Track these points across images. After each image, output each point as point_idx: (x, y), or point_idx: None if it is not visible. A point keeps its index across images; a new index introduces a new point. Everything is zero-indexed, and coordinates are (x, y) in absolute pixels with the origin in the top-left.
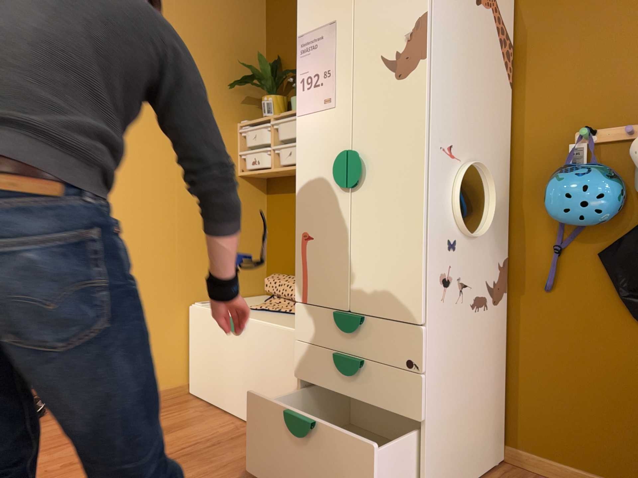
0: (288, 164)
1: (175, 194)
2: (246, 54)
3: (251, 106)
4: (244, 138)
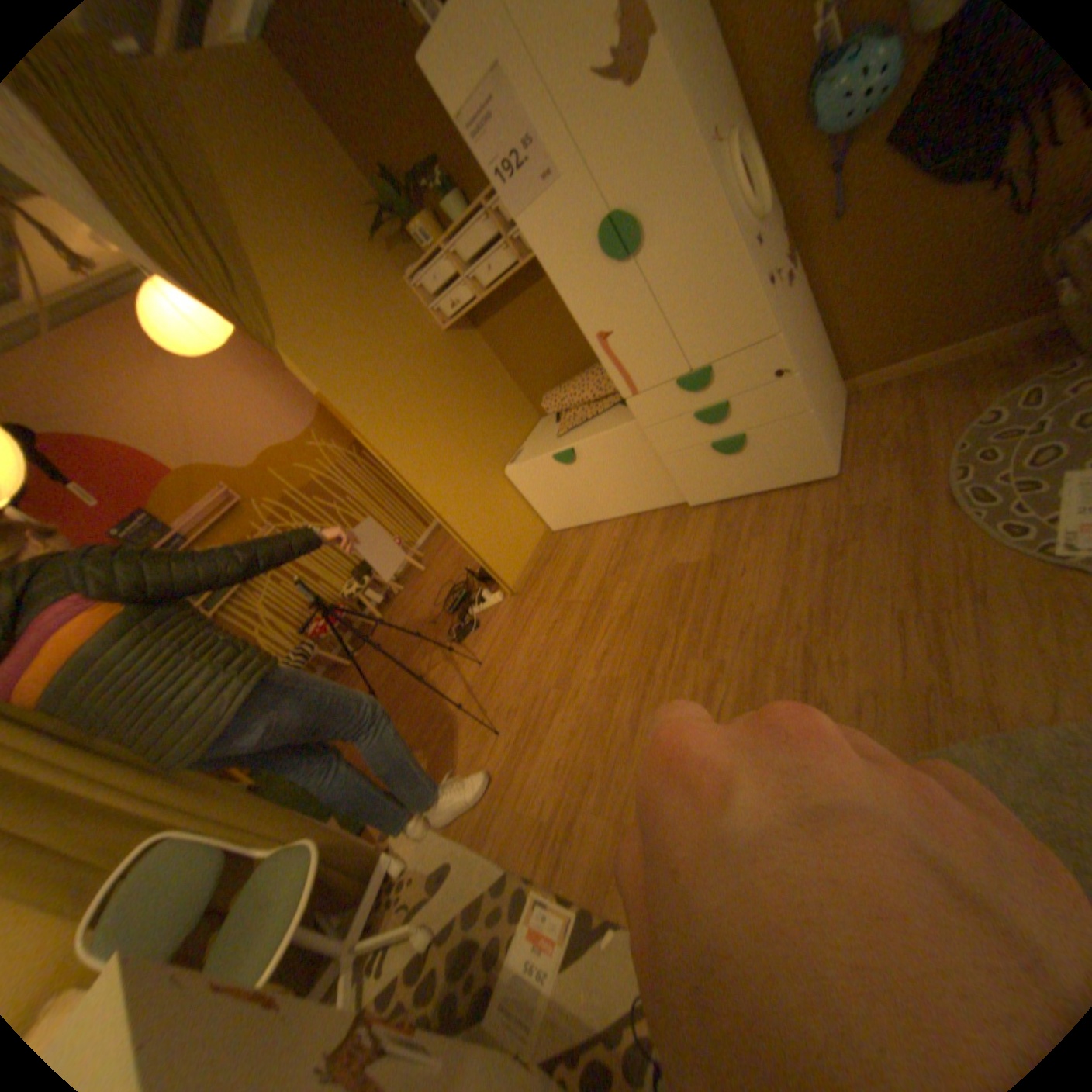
0: (495, 278)
1: (419, 389)
2: (345, 184)
3: (397, 243)
4: (420, 285)
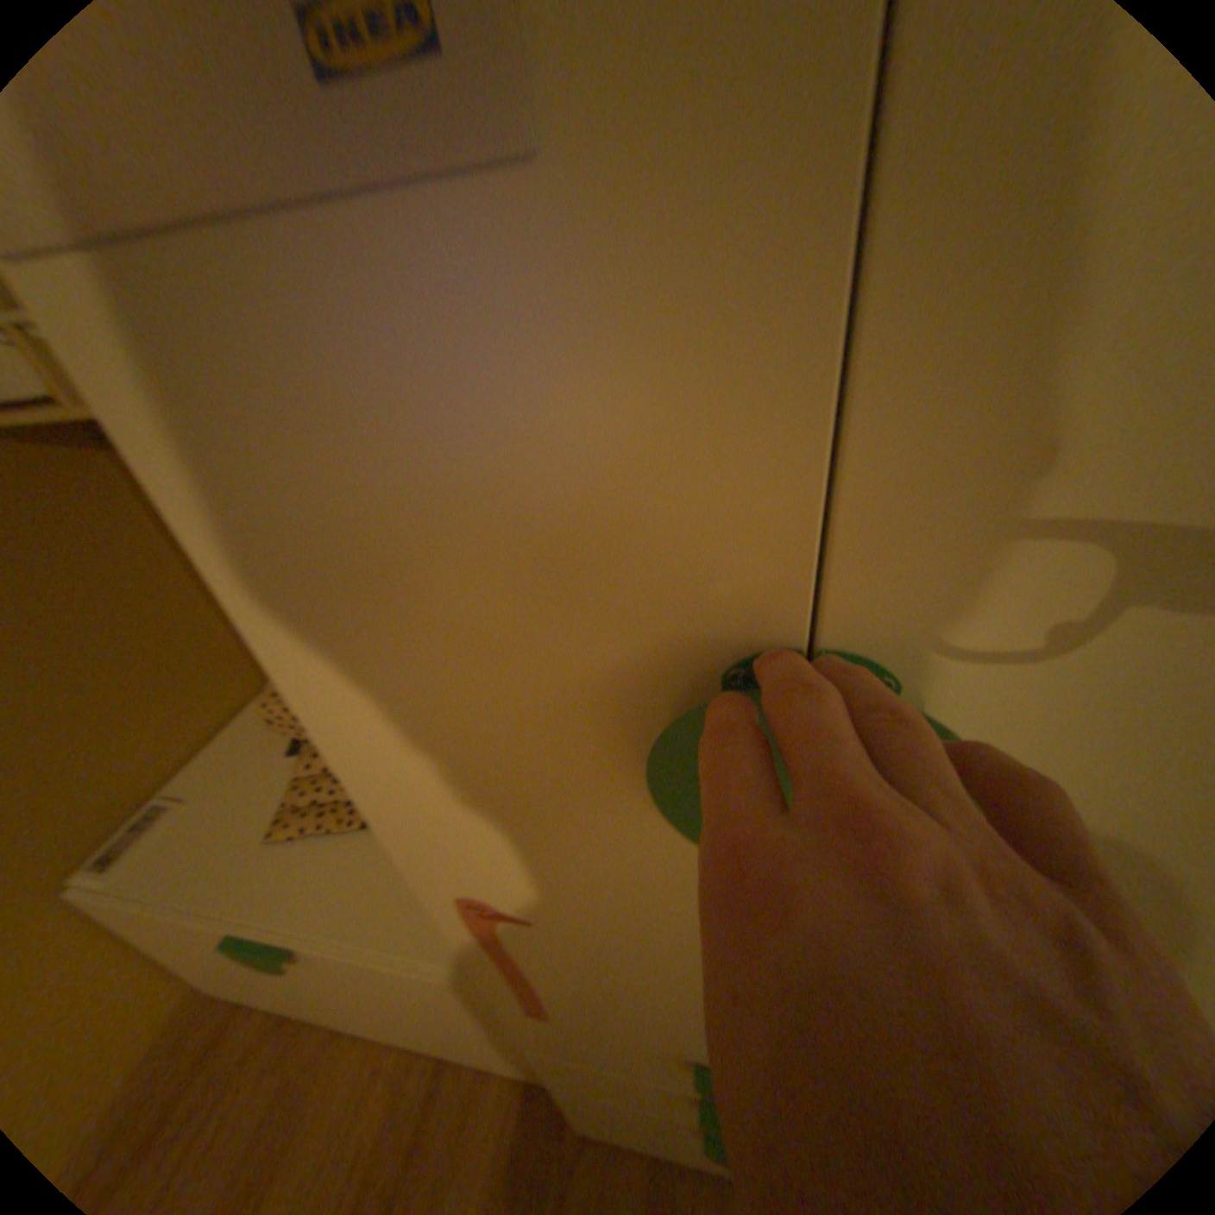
0: None
1: None
2: None
3: None
4: None
